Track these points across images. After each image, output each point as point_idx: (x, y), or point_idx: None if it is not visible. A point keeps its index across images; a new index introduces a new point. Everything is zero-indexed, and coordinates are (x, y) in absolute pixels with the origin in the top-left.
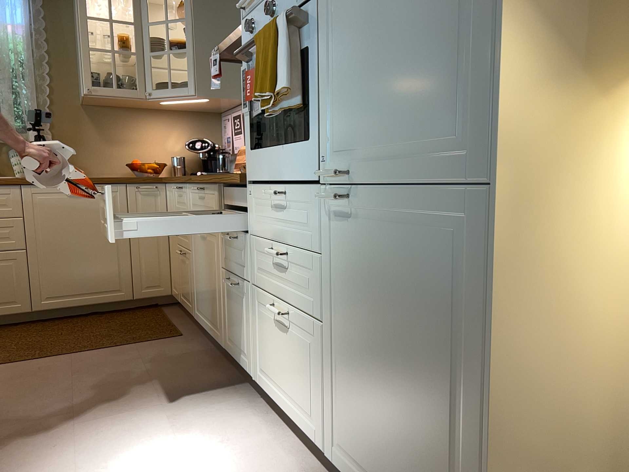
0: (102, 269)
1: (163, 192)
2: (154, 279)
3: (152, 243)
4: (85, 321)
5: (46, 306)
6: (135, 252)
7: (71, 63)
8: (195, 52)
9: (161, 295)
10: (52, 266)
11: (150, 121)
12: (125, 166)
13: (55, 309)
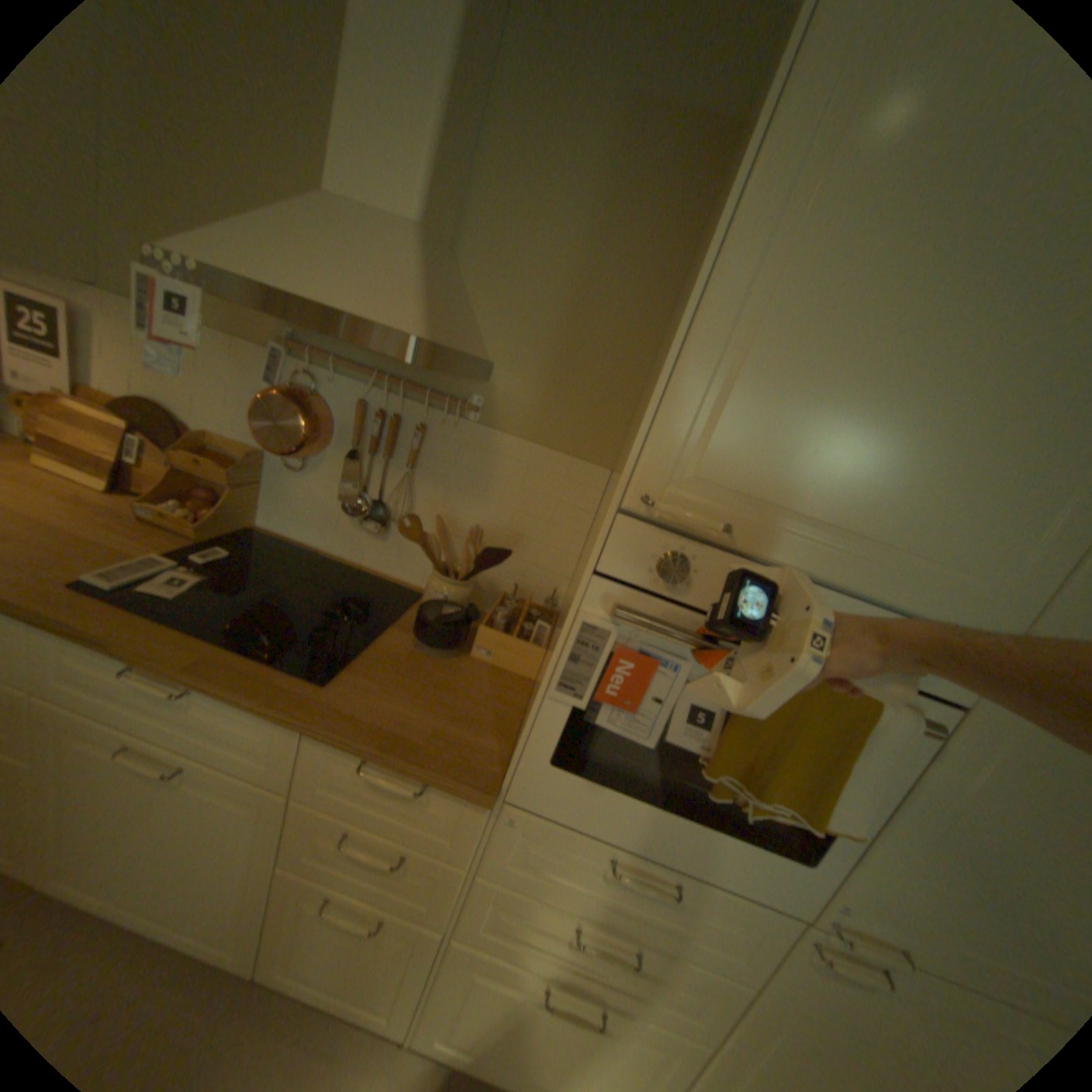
0: None
1: None
2: None
3: None
4: None
5: None
6: None
7: None
8: None
9: None
10: None
11: None
12: None
13: None
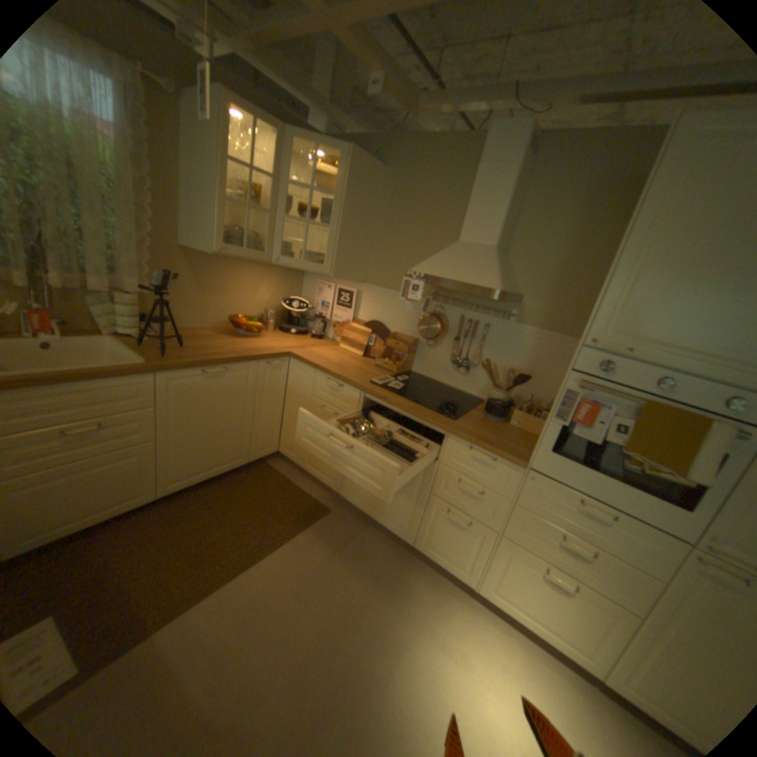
0: (227, 445)
1: (286, 366)
2: (267, 443)
3: (271, 413)
4: (212, 496)
5: (171, 491)
6: (256, 423)
7: (170, 194)
8: (336, 233)
9: (270, 455)
10: (181, 453)
11: (246, 272)
12: (217, 317)
13: (181, 491)
